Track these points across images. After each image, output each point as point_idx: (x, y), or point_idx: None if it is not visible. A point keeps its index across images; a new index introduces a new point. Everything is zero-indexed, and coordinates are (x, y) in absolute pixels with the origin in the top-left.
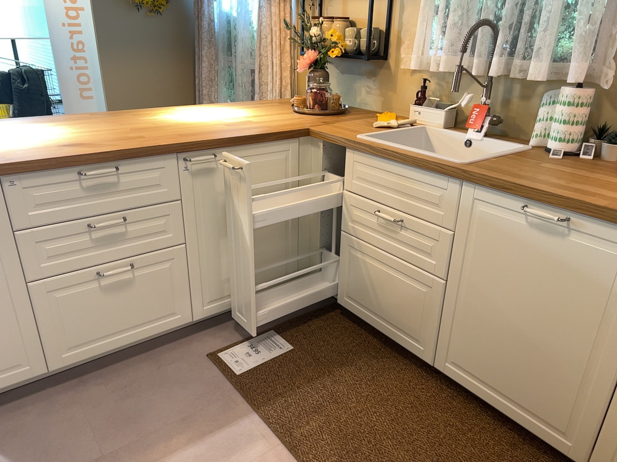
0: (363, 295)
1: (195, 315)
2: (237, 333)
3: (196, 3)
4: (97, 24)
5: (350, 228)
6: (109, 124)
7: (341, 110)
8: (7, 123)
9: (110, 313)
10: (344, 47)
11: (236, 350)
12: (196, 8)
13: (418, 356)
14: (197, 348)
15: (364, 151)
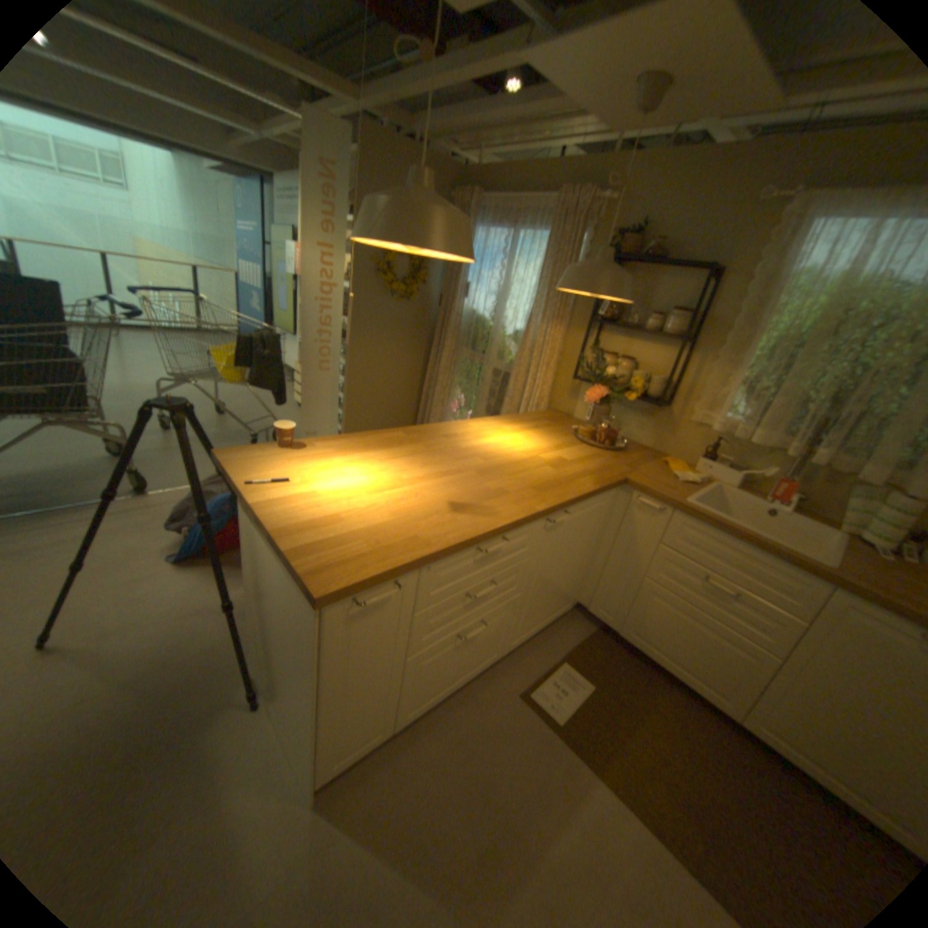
0: (660, 640)
1: (506, 652)
2: (535, 665)
3: (440, 291)
4: (351, 302)
5: (660, 579)
6: (441, 456)
7: (625, 446)
8: (335, 444)
9: (453, 669)
10: (641, 390)
11: (545, 691)
12: (442, 297)
13: (724, 712)
14: (507, 687)
15: (705, 522)
